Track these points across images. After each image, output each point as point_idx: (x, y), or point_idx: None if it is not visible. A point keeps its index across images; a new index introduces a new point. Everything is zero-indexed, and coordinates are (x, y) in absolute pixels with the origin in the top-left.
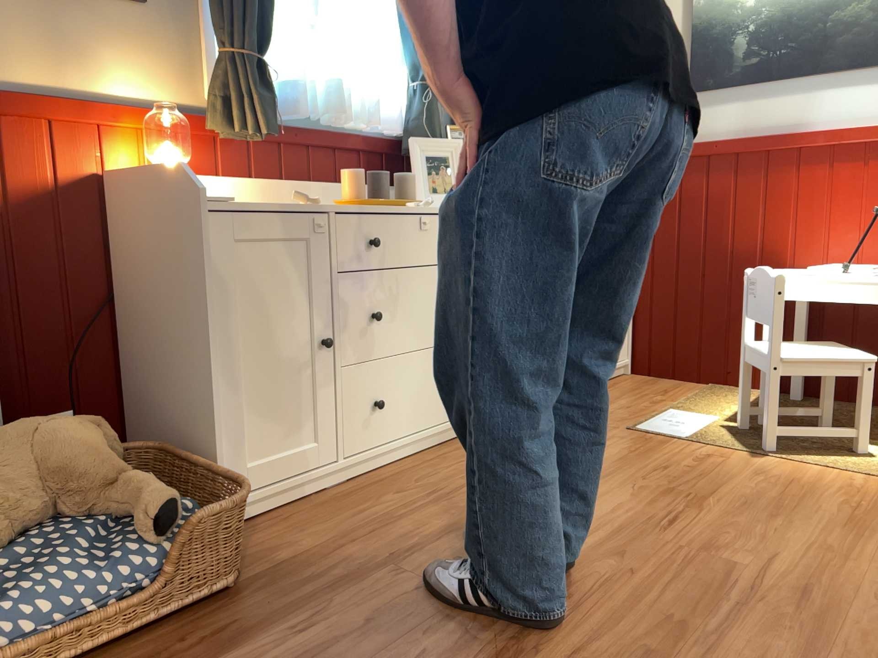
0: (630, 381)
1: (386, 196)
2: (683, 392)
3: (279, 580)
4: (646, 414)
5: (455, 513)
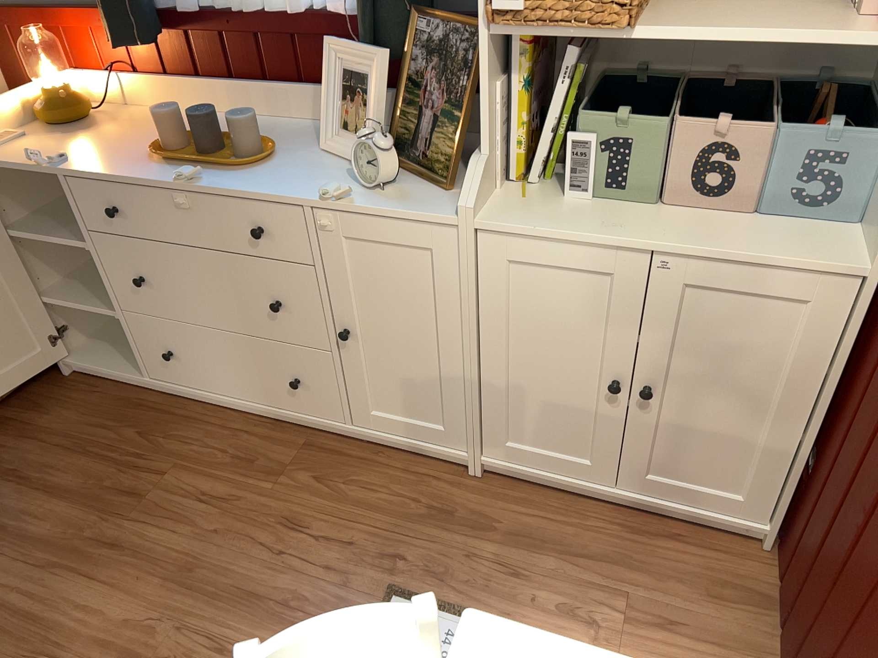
0: (701, 553)
1: (210, 147)
2: (674, 651)
3: (2, 427)
4: (484, 599)
5: (98, 481)
